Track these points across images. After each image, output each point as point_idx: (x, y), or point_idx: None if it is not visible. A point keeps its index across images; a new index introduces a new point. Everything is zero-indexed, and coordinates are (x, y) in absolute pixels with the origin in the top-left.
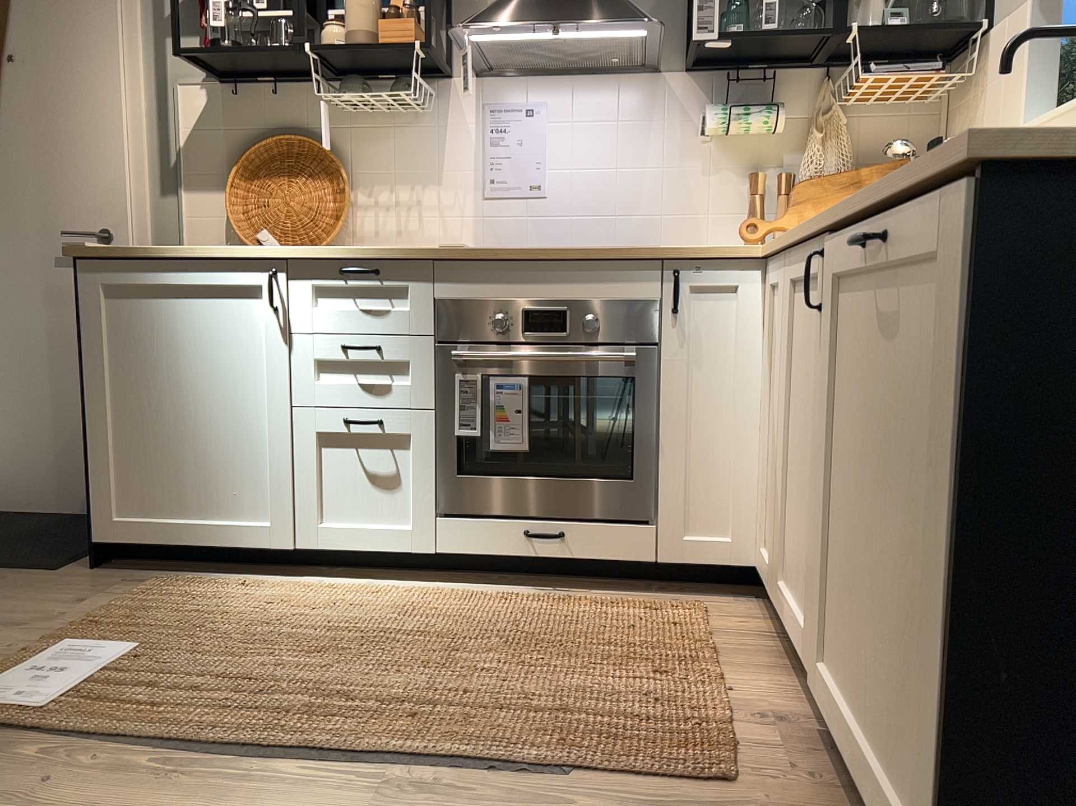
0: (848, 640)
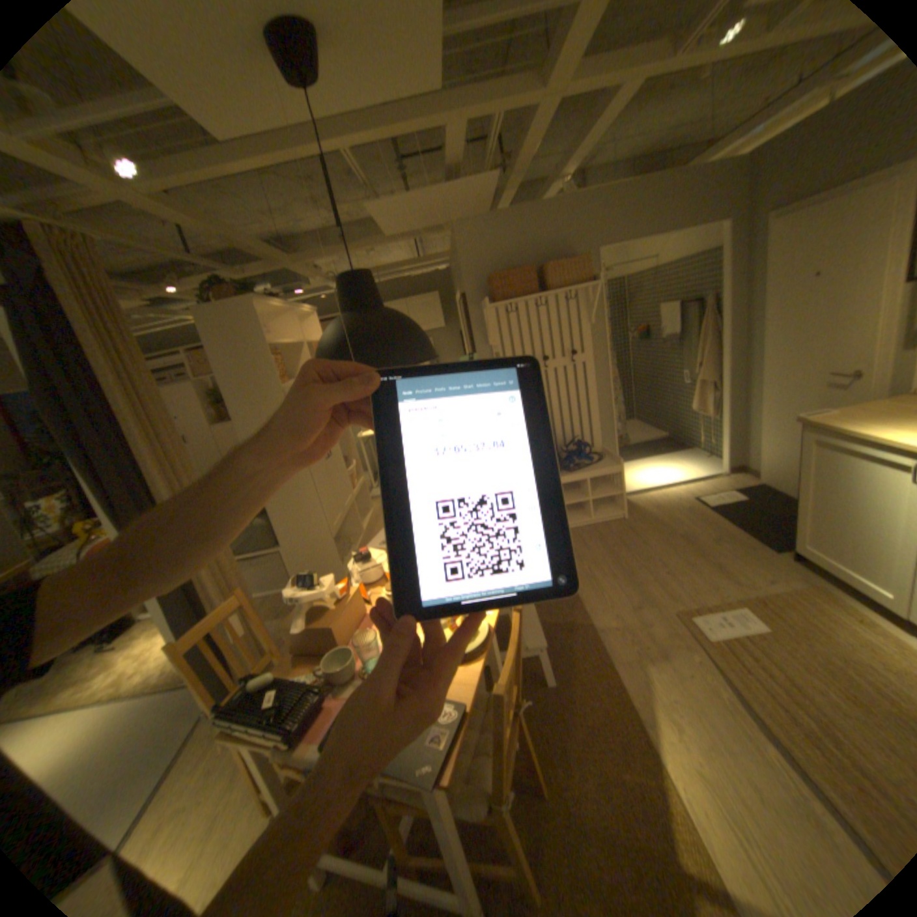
0: None
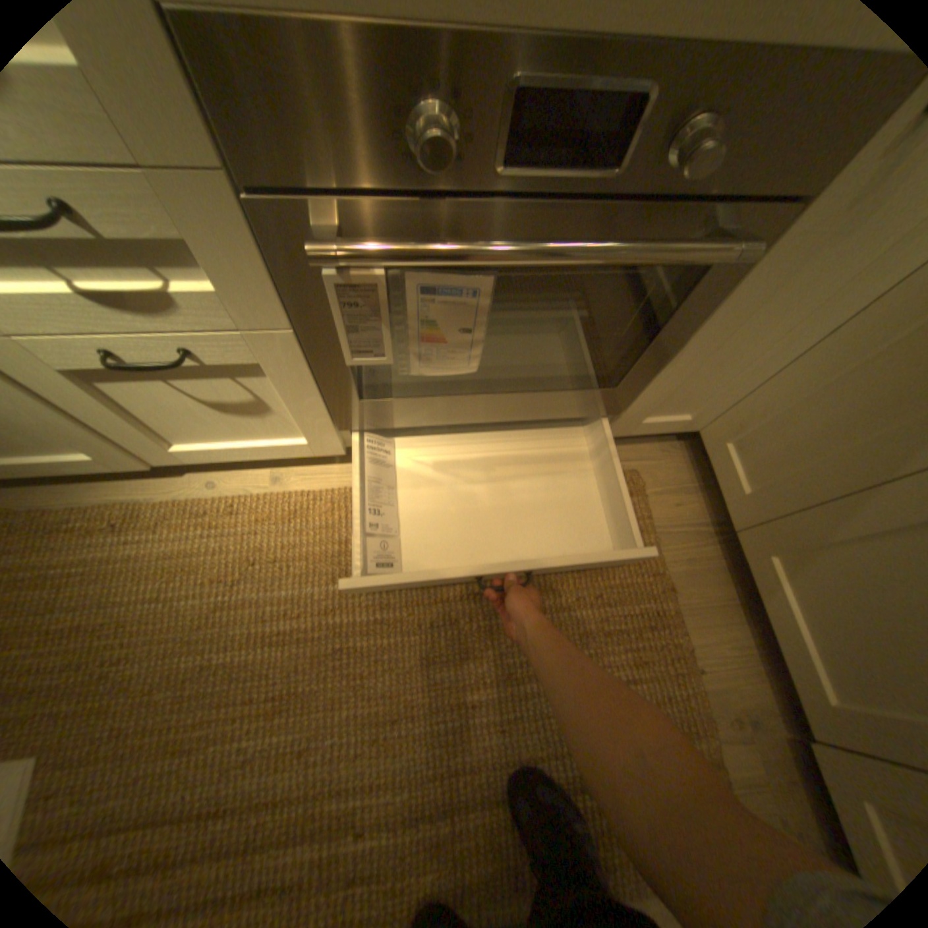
0: None
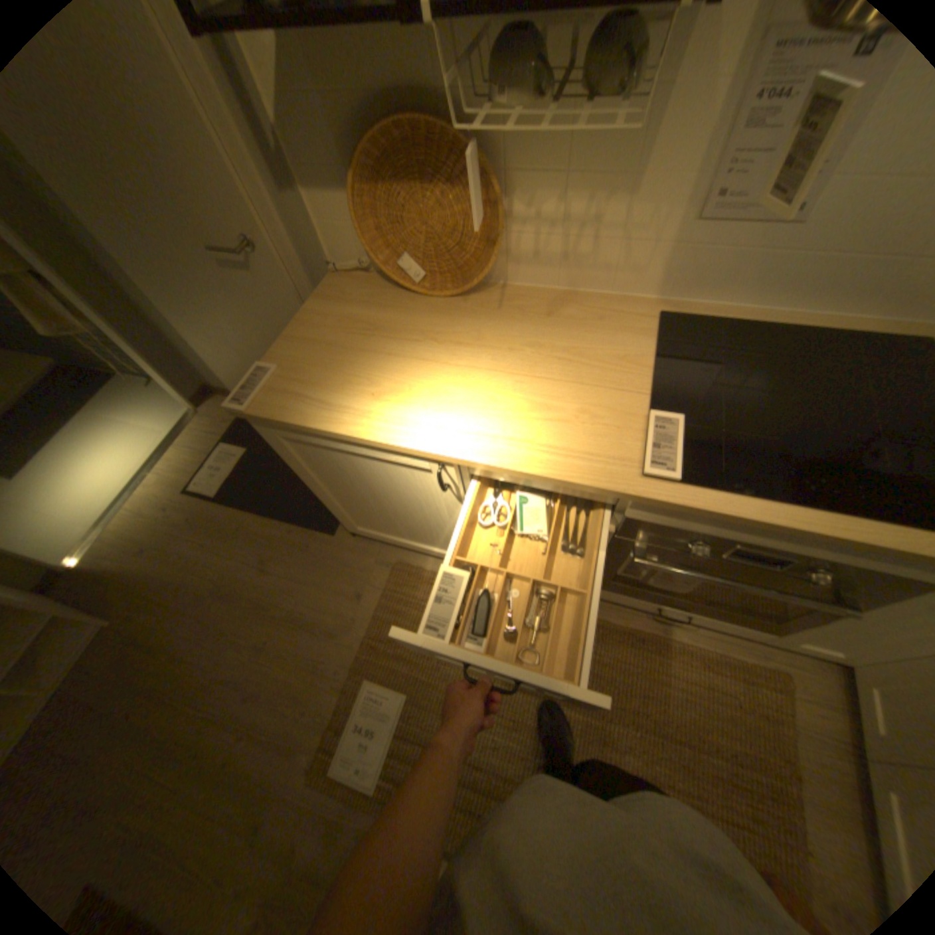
0: None
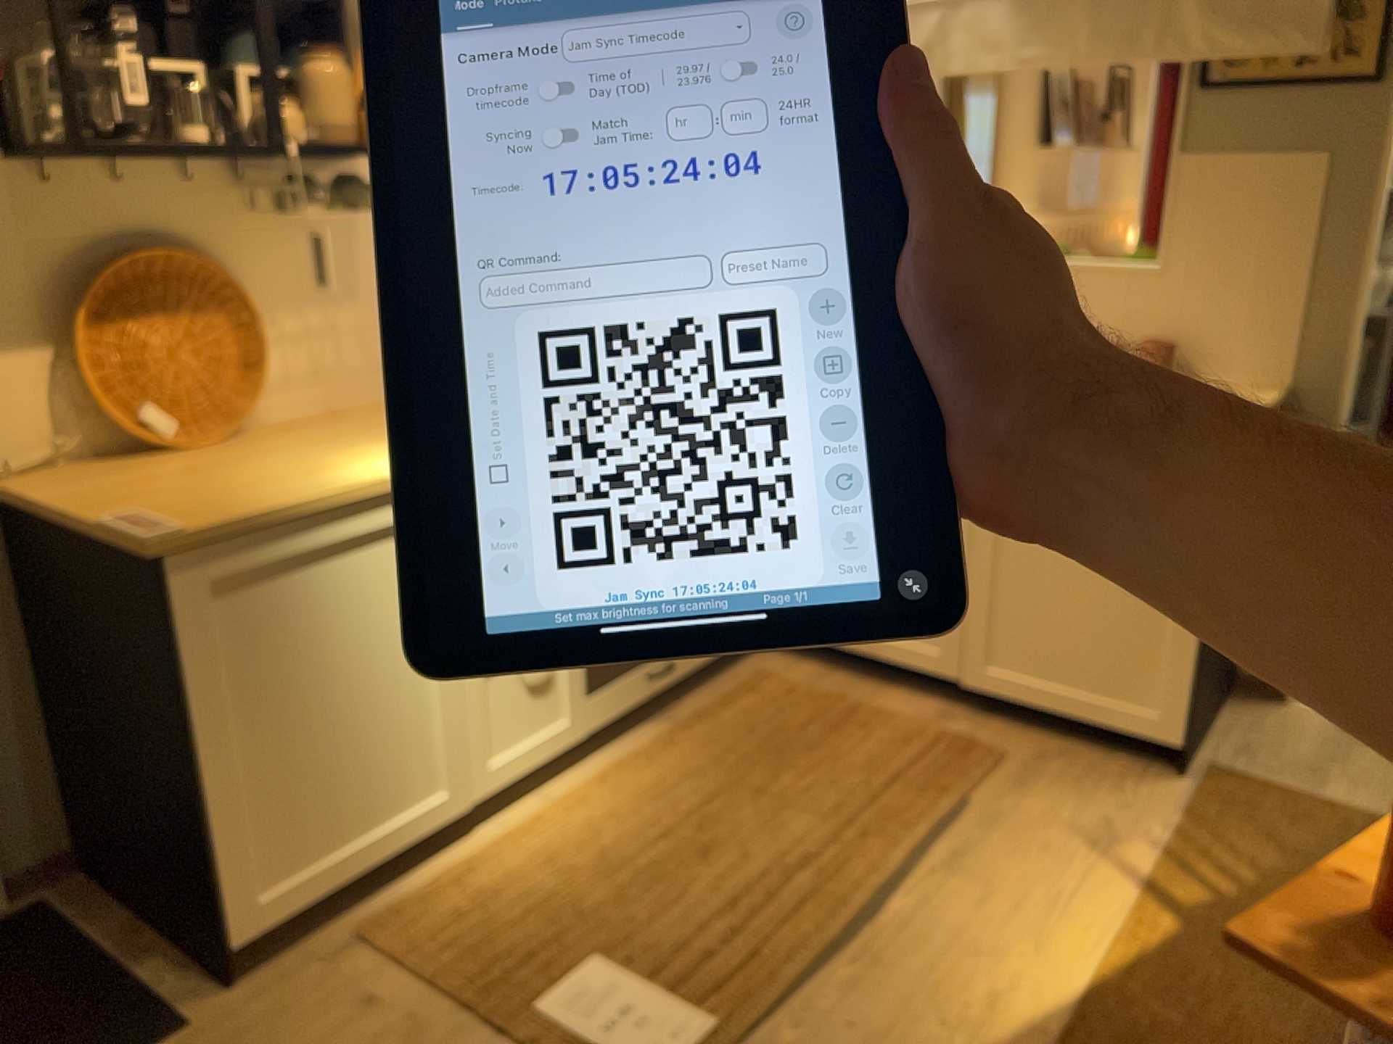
0: (1019, 648)
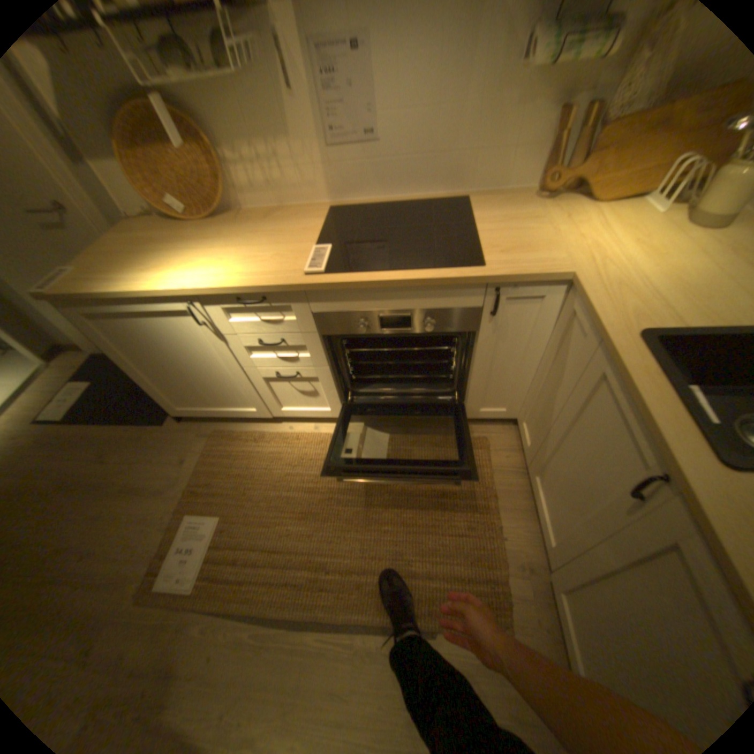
0: (579, 621)
